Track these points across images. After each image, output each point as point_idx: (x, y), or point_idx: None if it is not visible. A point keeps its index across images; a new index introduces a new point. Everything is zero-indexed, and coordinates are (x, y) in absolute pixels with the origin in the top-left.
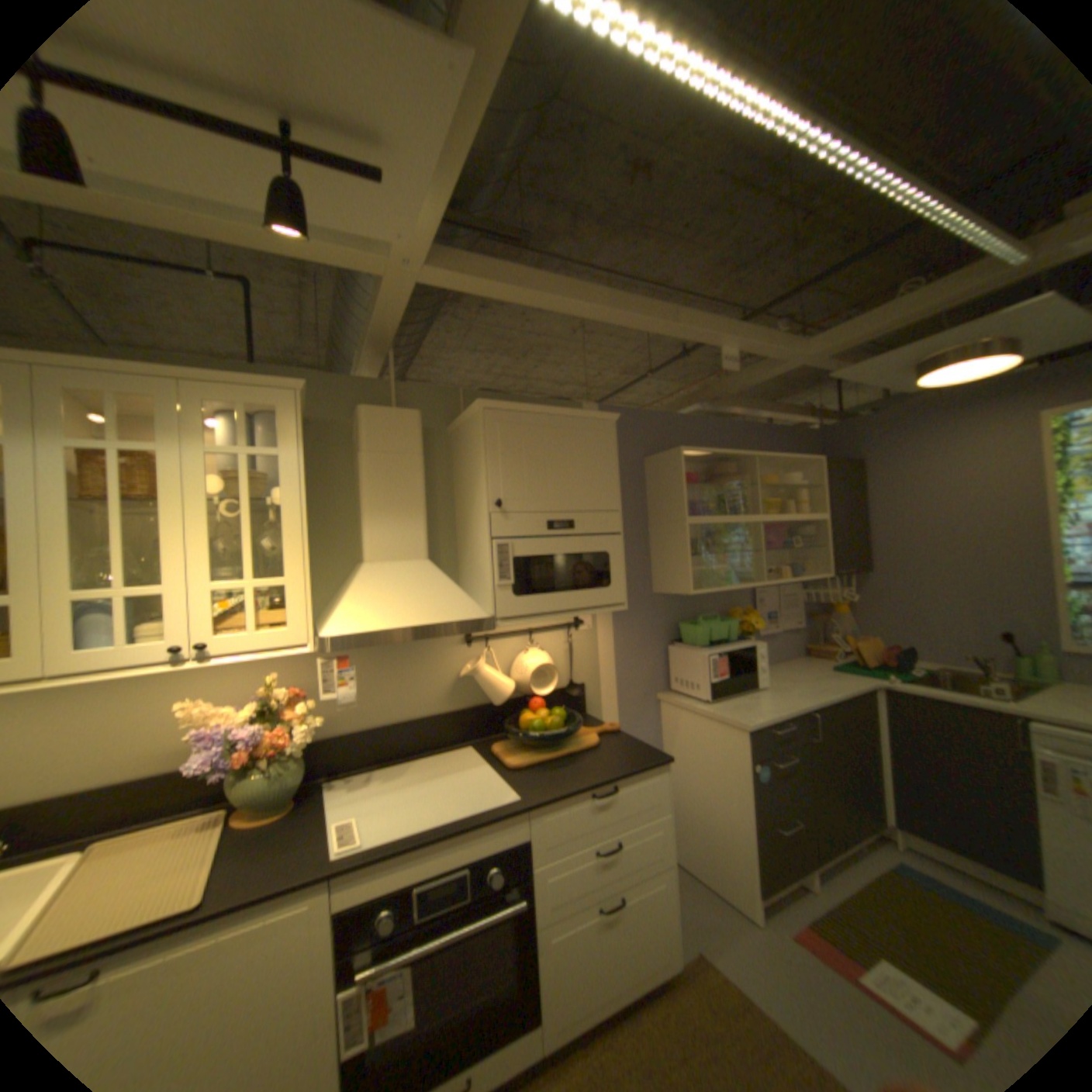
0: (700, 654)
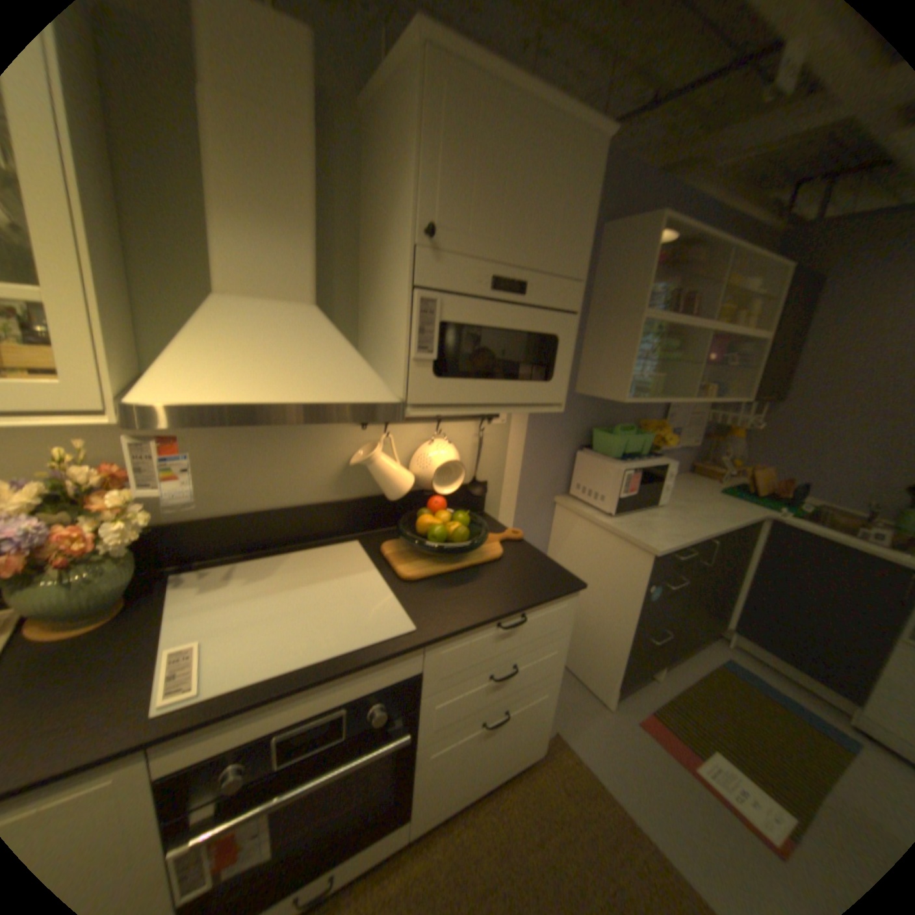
0: (614, 466)
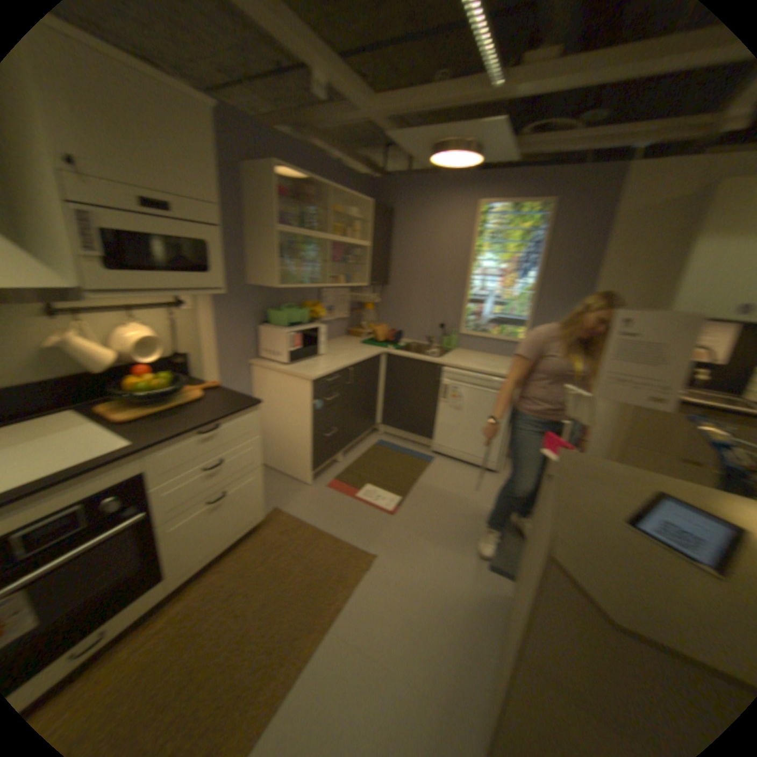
0: (285, 331)
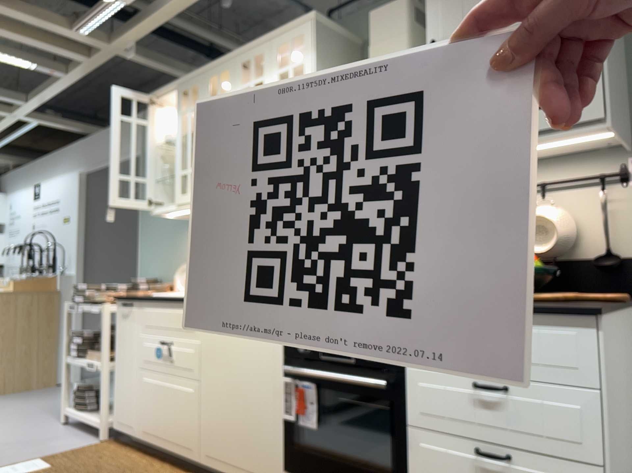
0: None
